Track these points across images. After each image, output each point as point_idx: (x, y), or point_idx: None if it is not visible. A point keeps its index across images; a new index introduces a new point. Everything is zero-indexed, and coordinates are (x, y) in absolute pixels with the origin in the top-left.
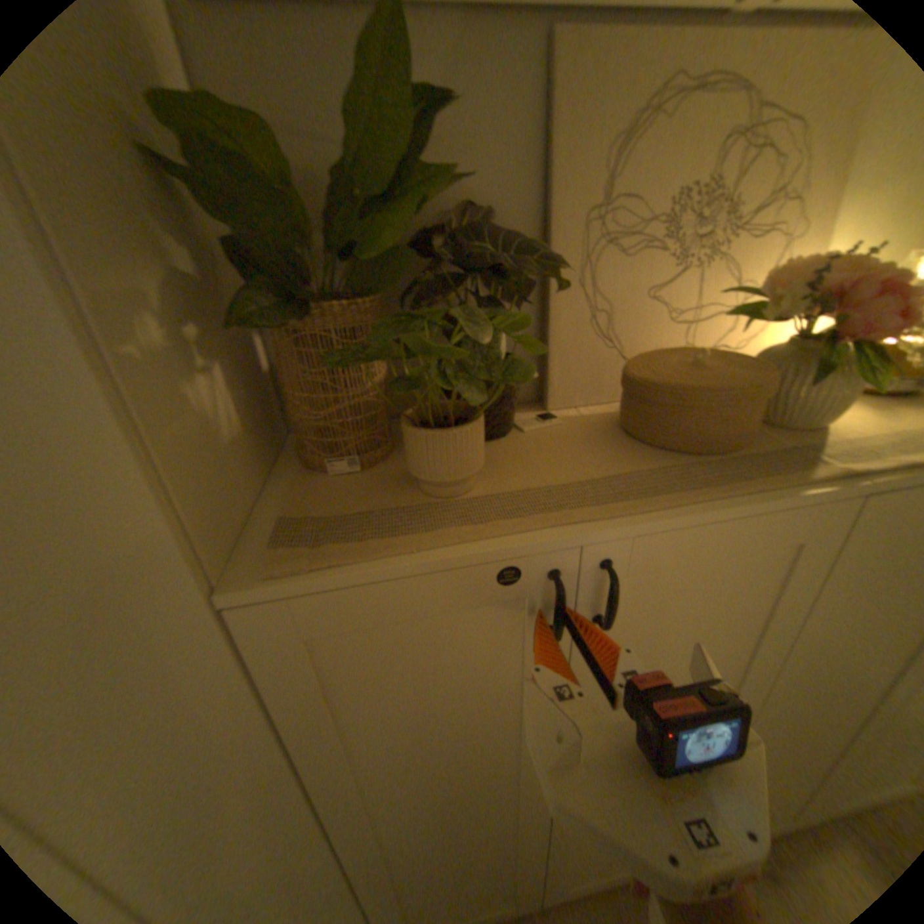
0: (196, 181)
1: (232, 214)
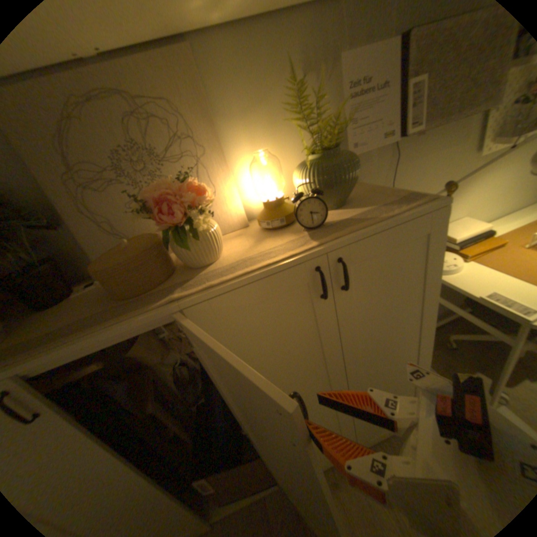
0: None
1: None
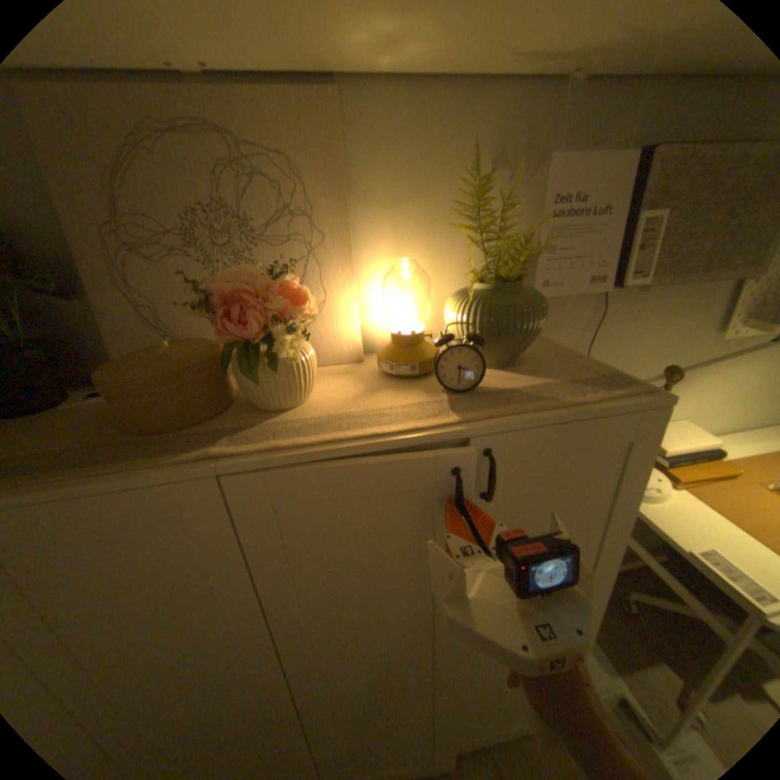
0: None
1: None
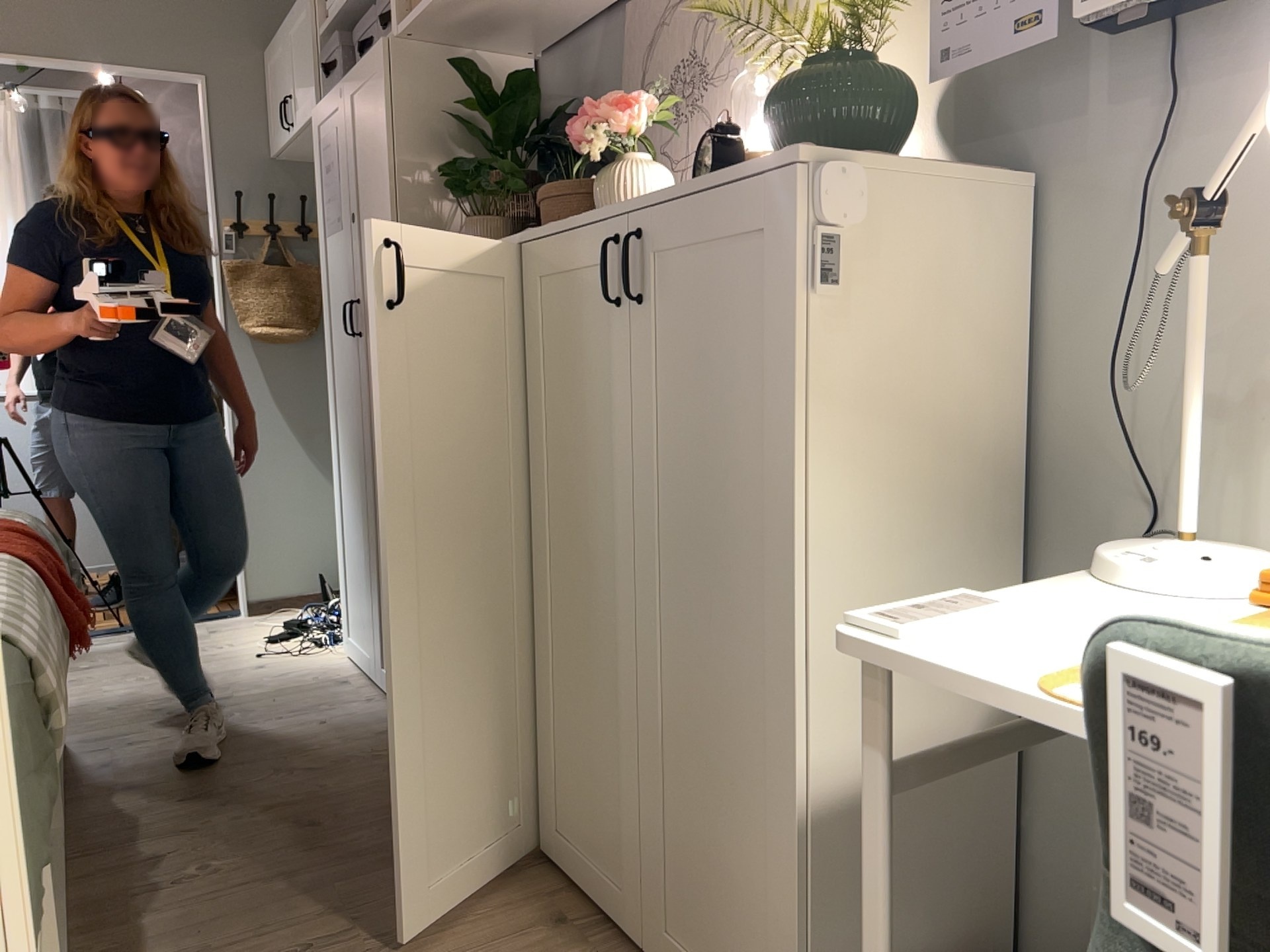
0: (472, 129)
1: (480, 139)
